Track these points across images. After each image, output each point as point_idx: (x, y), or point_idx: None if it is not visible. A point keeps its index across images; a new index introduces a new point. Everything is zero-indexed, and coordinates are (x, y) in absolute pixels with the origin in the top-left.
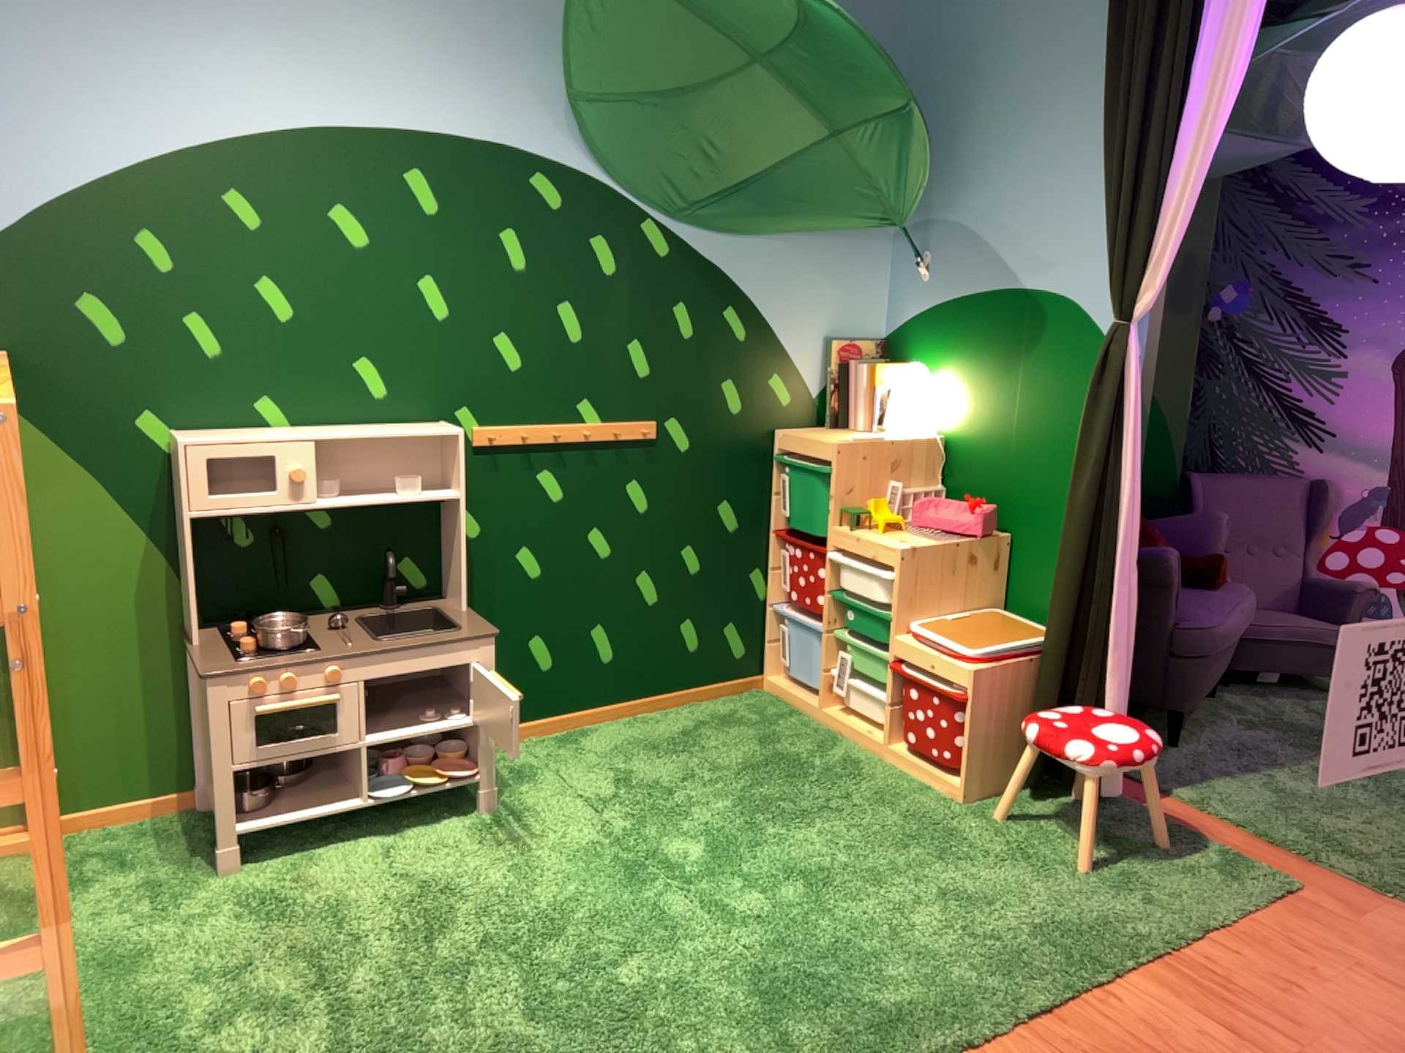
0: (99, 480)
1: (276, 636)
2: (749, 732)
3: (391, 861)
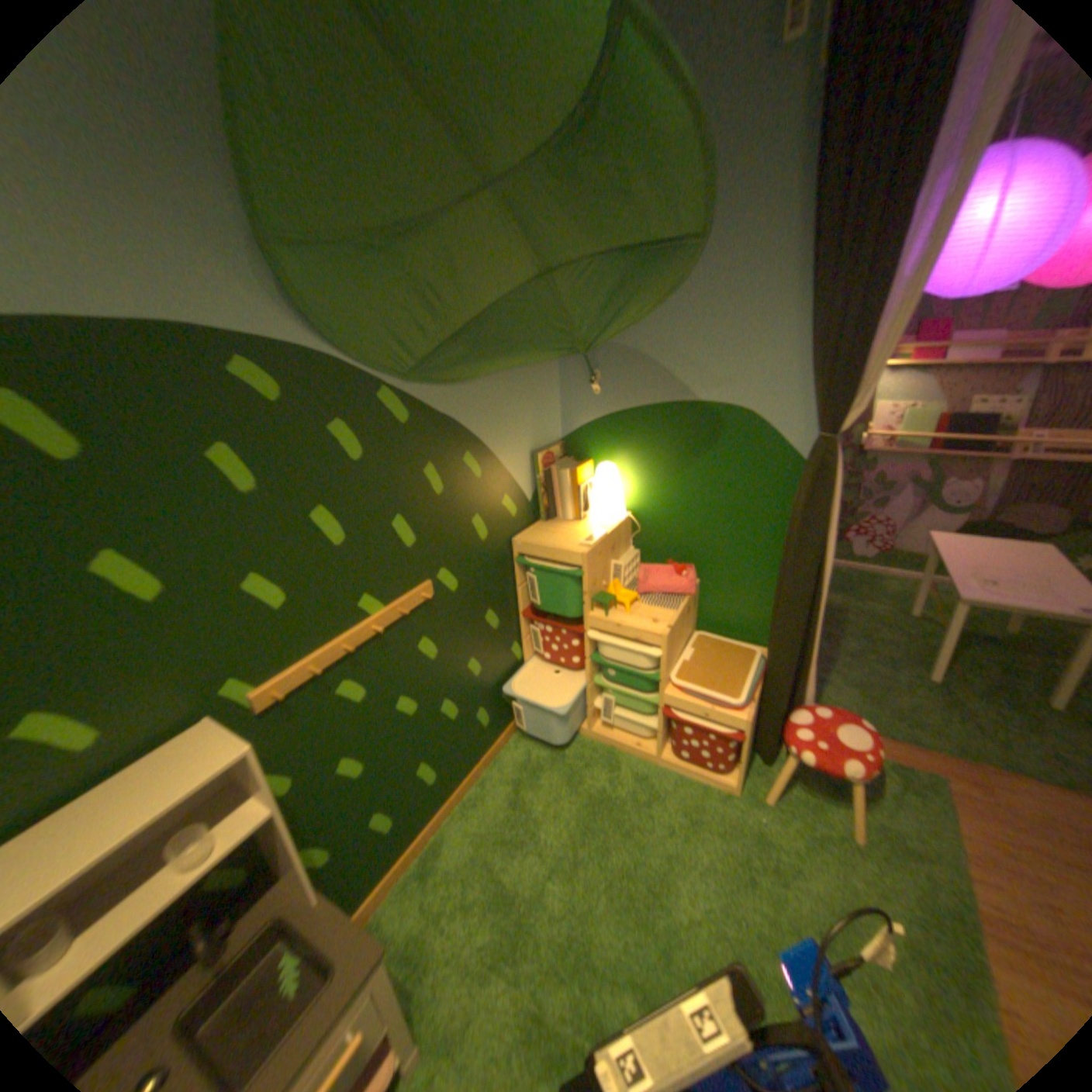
0: None
1: None
2: (557, 781)
3: None
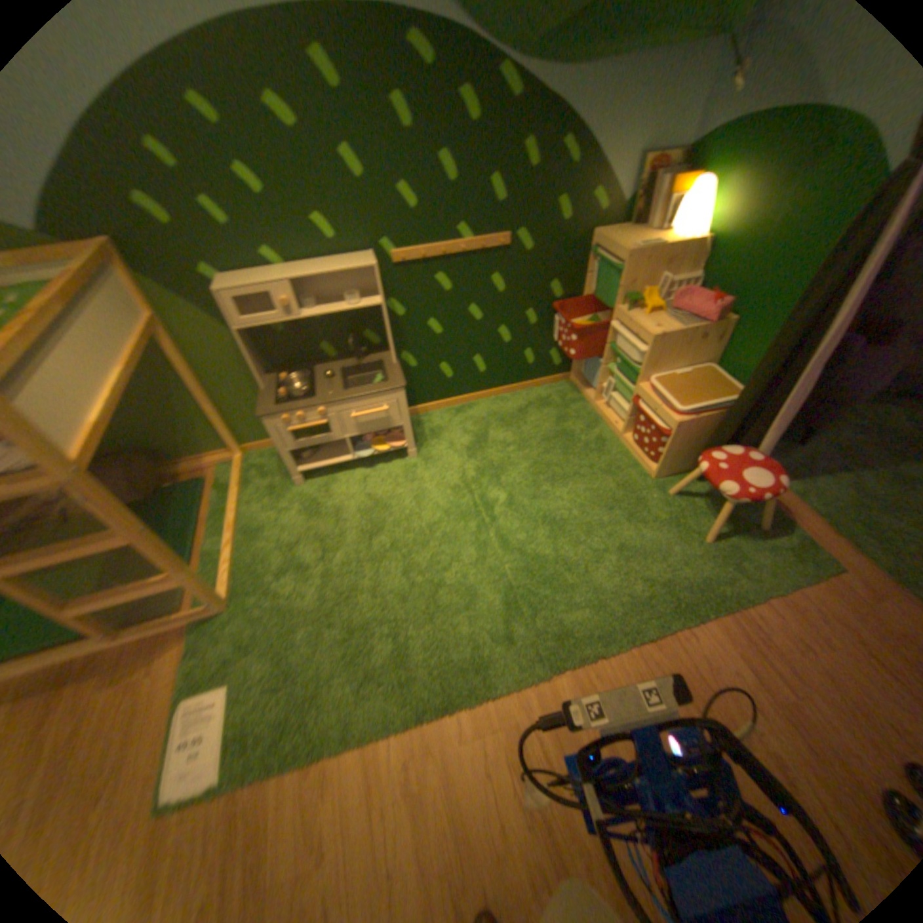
0: (186, 305)
1: (292, 389)
2: (553, 416)
3: (362, 489)
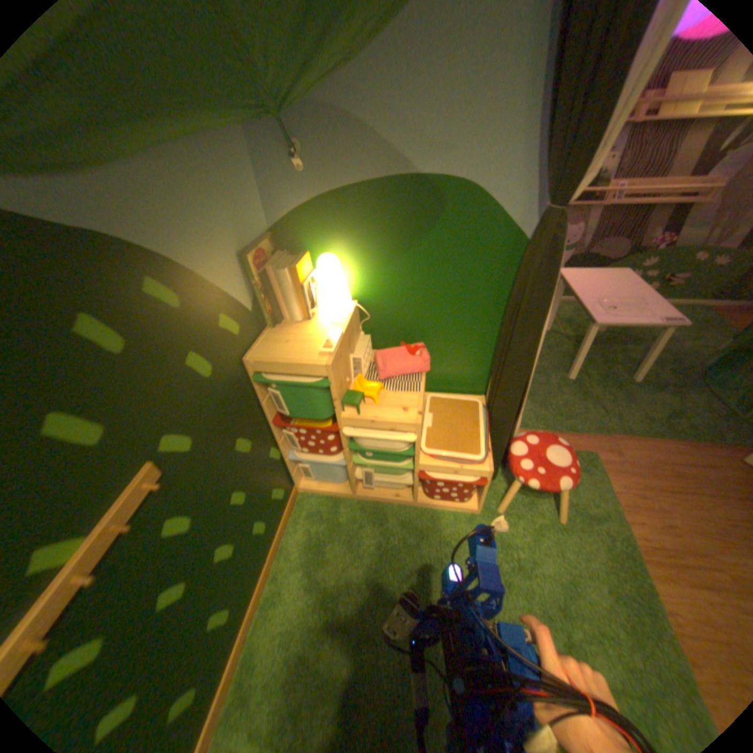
0: None
1: None
2: (340, 549)
3: None
